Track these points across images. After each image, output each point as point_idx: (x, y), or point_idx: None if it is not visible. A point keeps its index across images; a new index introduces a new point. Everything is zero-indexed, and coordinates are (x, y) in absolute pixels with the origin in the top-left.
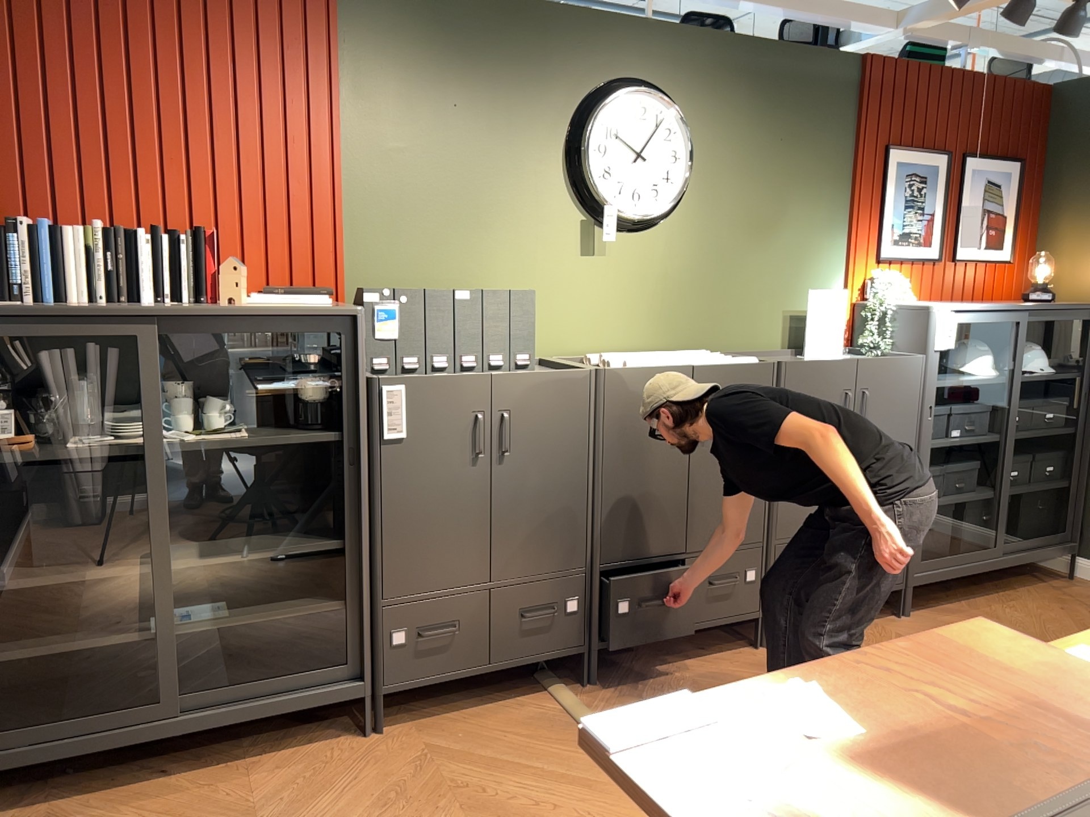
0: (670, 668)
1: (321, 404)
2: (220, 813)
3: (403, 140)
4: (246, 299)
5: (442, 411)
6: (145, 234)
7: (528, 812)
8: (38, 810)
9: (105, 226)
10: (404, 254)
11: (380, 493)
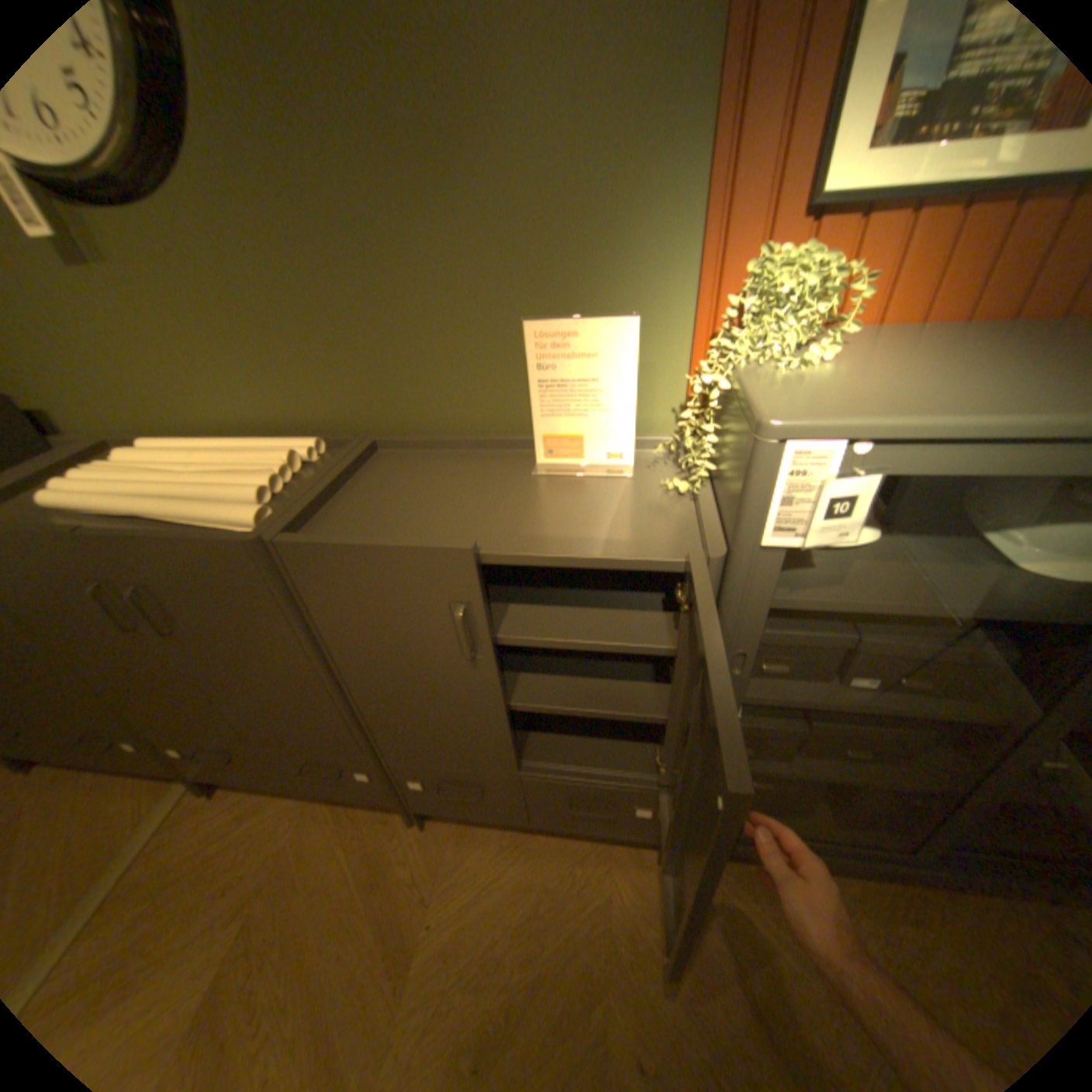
0: (296, 809)
1: None
2: None
3: None
4: None
5: None
6: None
7: None
8: None
9: None
10: None
11: None
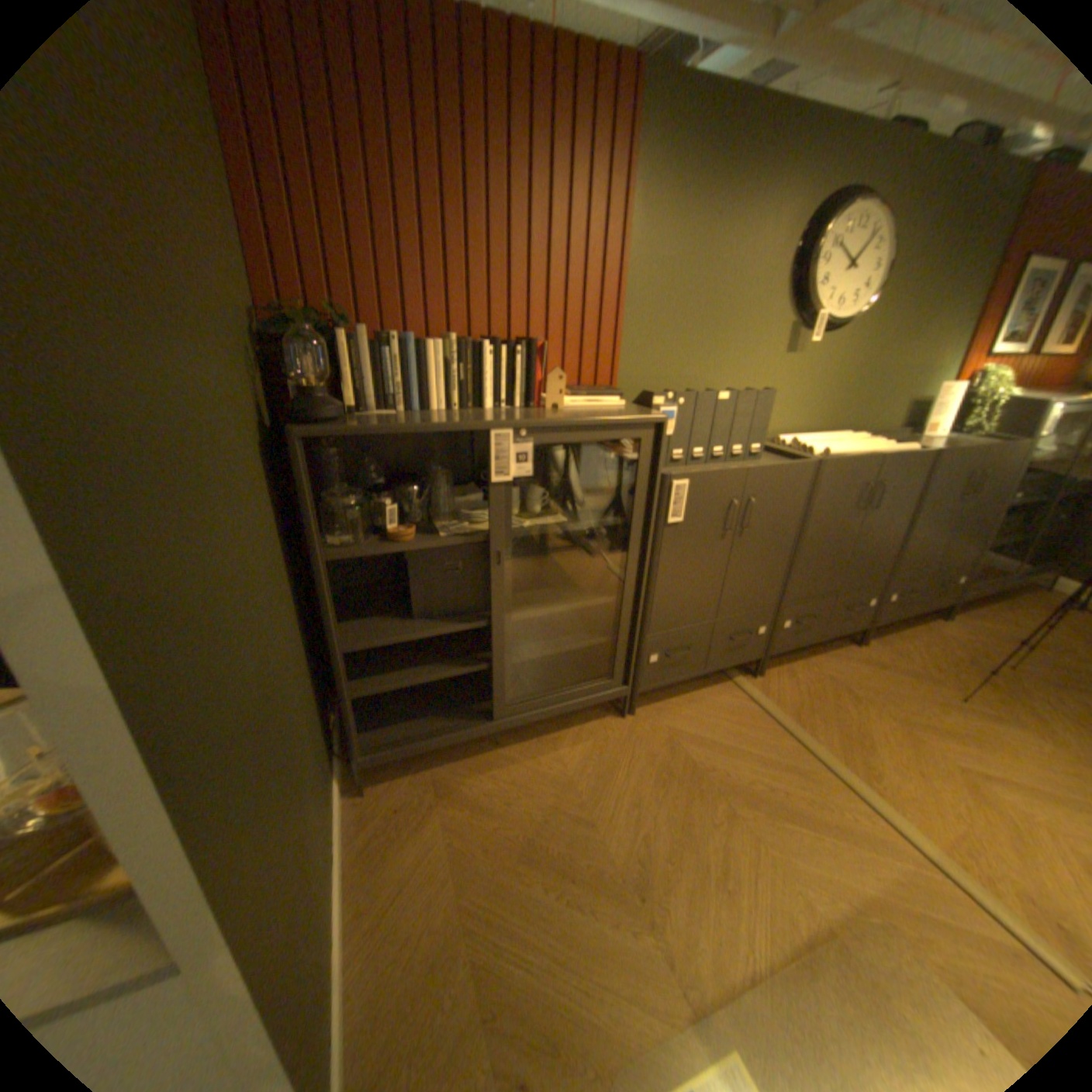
0: (808, 663)
1: (617, 492)
2: (553, 786)
3: (674, 247)
4: (563, 403)
5: (711, 499)
6: (487, 345)
7: (770, 796)
8: (426, 778)
9: (453, 337)
10: (660, 355)
11: (659, 563)
